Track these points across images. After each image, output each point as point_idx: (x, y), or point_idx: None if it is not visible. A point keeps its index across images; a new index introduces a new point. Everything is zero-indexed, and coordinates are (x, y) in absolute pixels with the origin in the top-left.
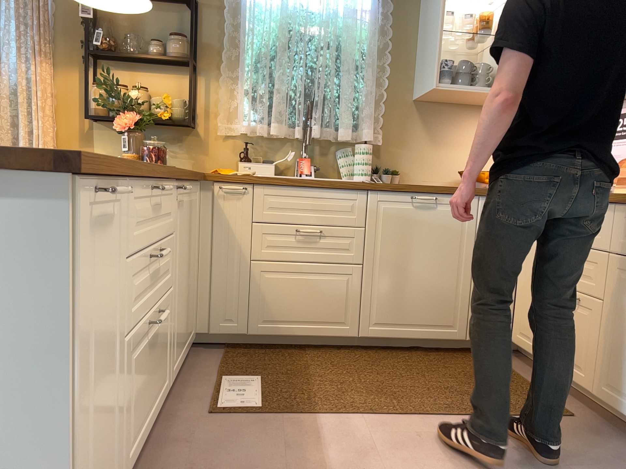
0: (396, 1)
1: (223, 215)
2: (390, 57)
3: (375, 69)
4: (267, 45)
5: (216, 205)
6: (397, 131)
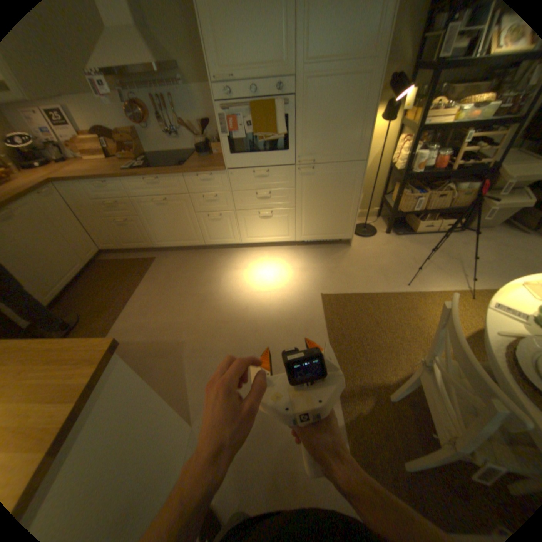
0: None
1: None
2: None
3: None
4: None
5: None
6: None
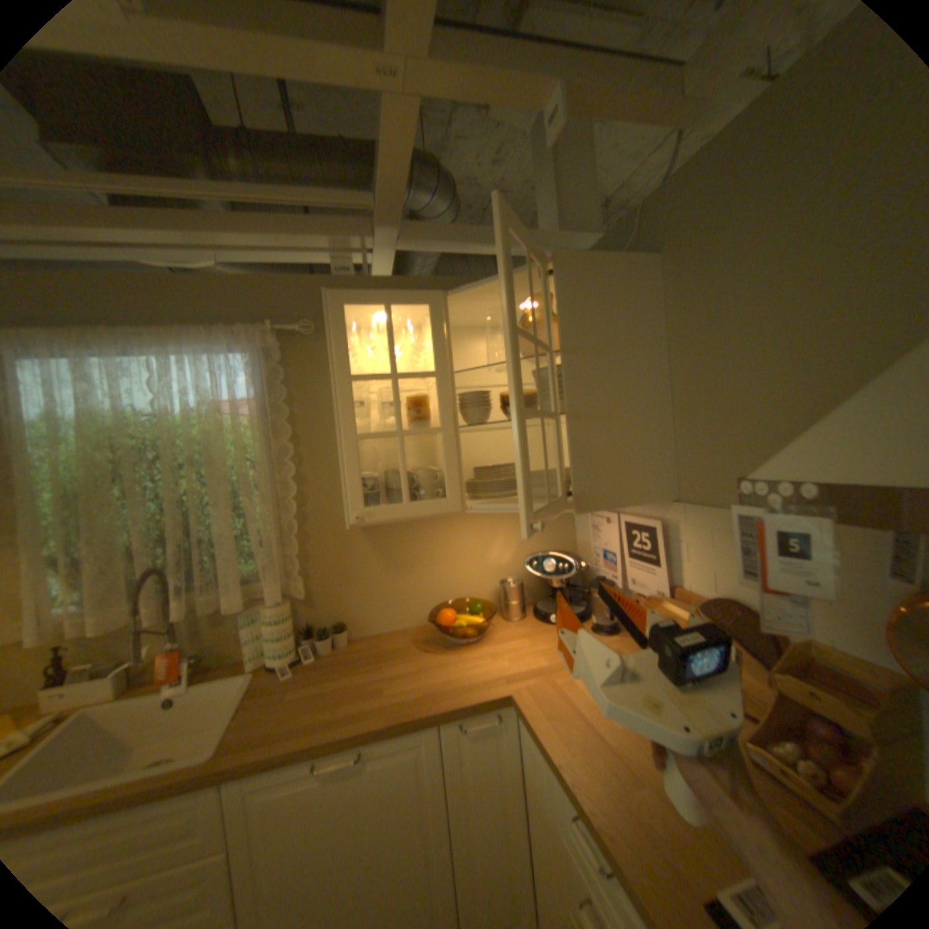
0: (297, 379)
1: None
2: (294, 465)
3: (270, 490)
4: (63, 485)
5: None
6: (333, 564)
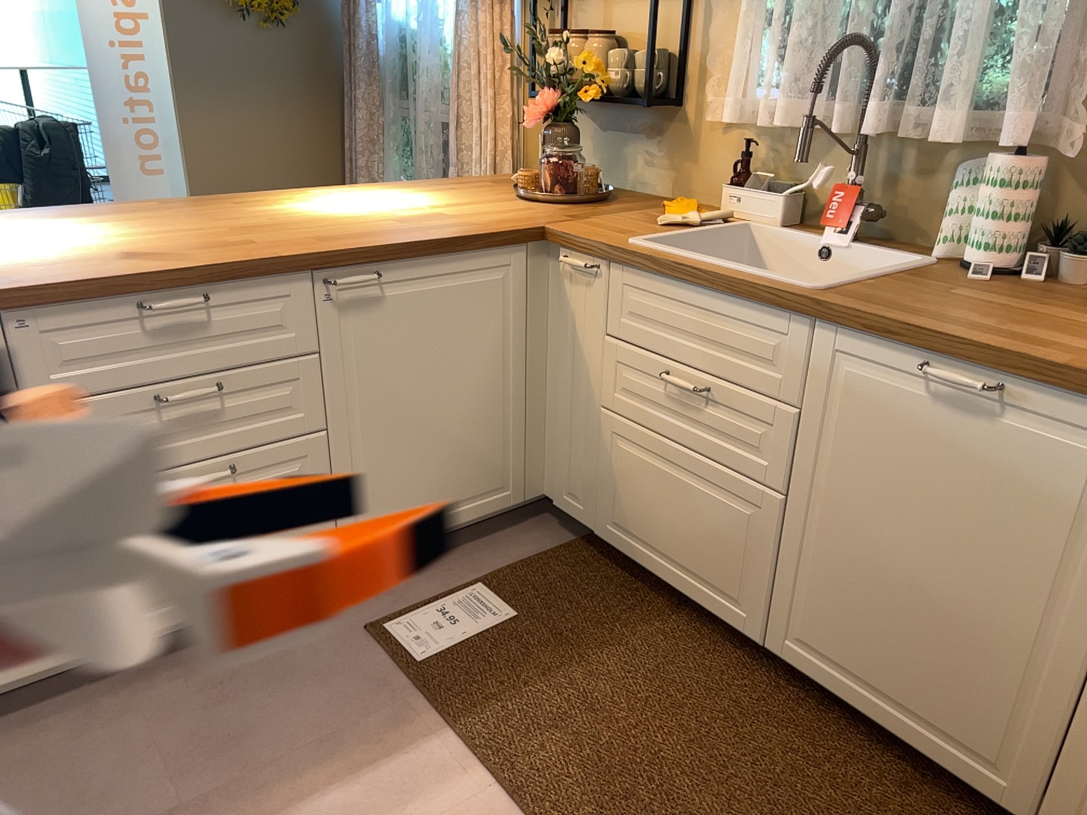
0: None
1: (570, 309)
2: None
3: None
4: None
5: (562, 288)
6: None
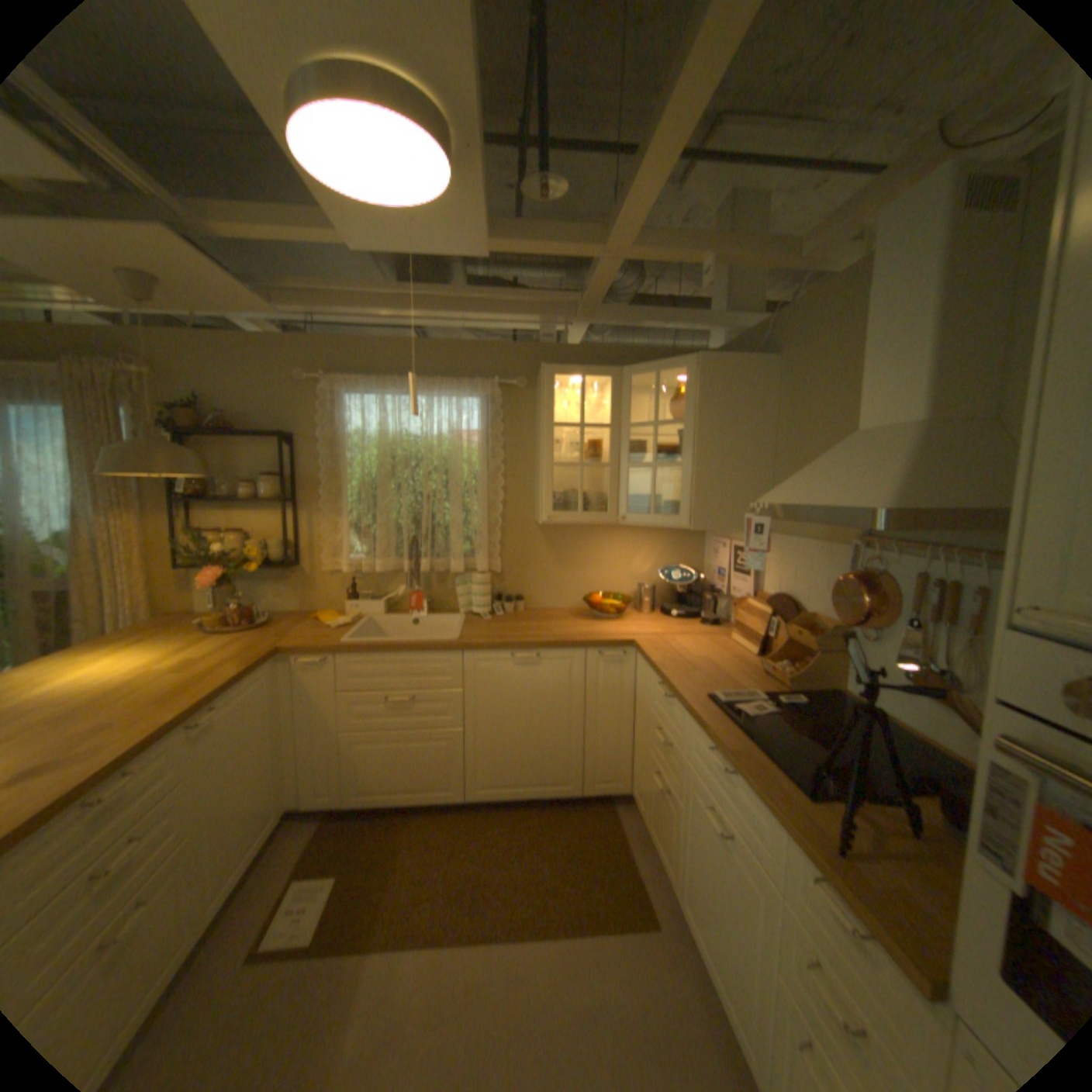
0: (509, 418)
1: (304, 687)
2: (502, 480)
3: (486, 495)
4: (367, 477)
5: (294, 677)
6: (519, 553)
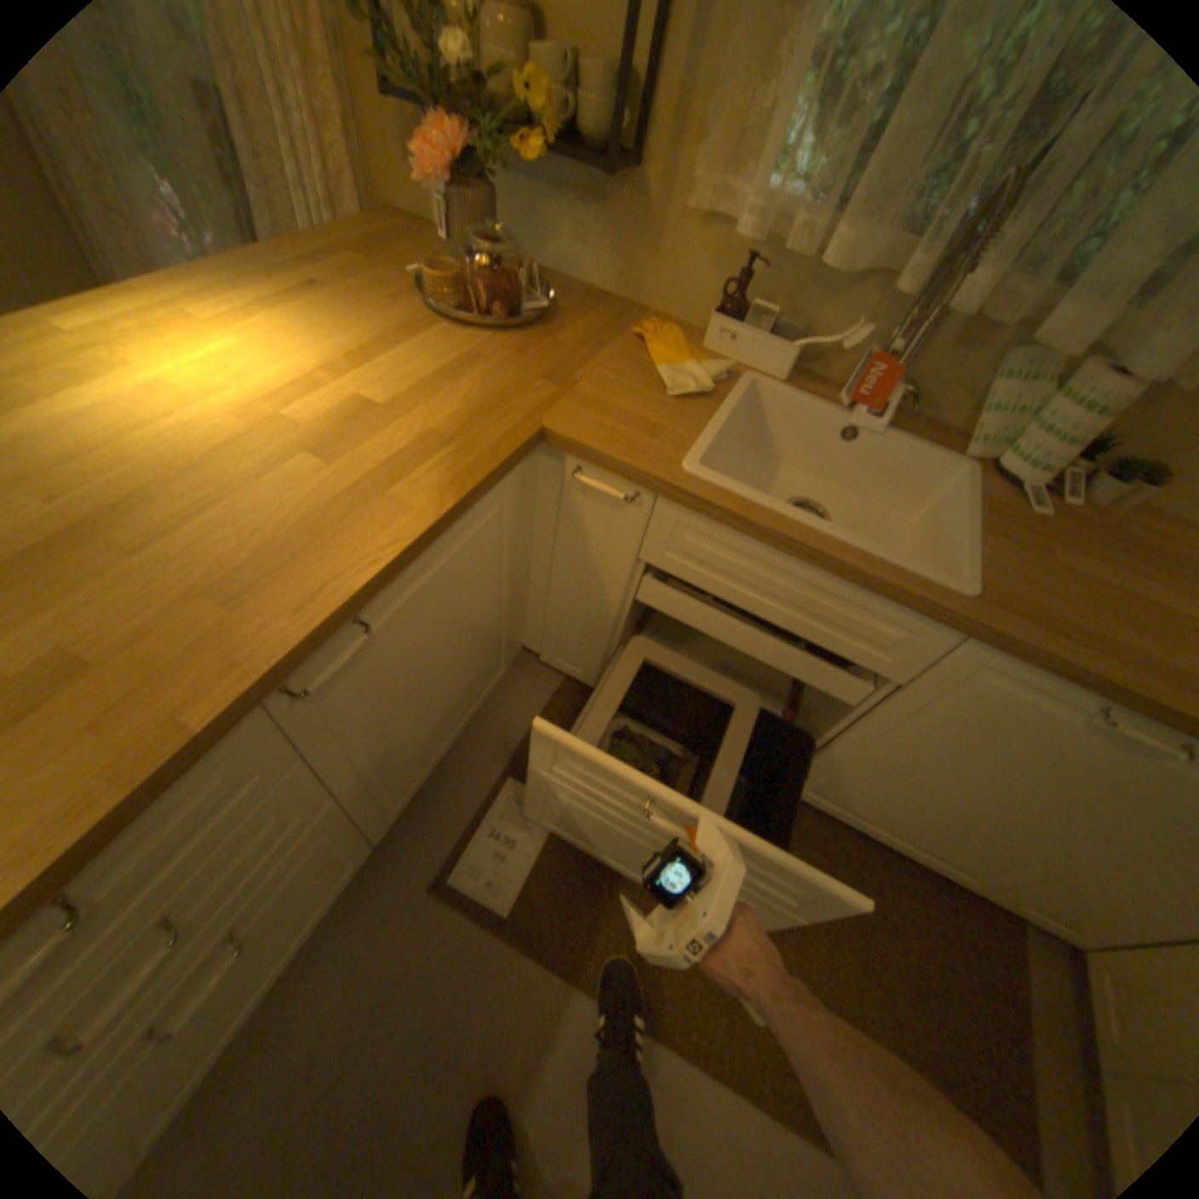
0: None
1: (581, 523)
2: None
3: None
4: None
5: (568, 498)
6: None
